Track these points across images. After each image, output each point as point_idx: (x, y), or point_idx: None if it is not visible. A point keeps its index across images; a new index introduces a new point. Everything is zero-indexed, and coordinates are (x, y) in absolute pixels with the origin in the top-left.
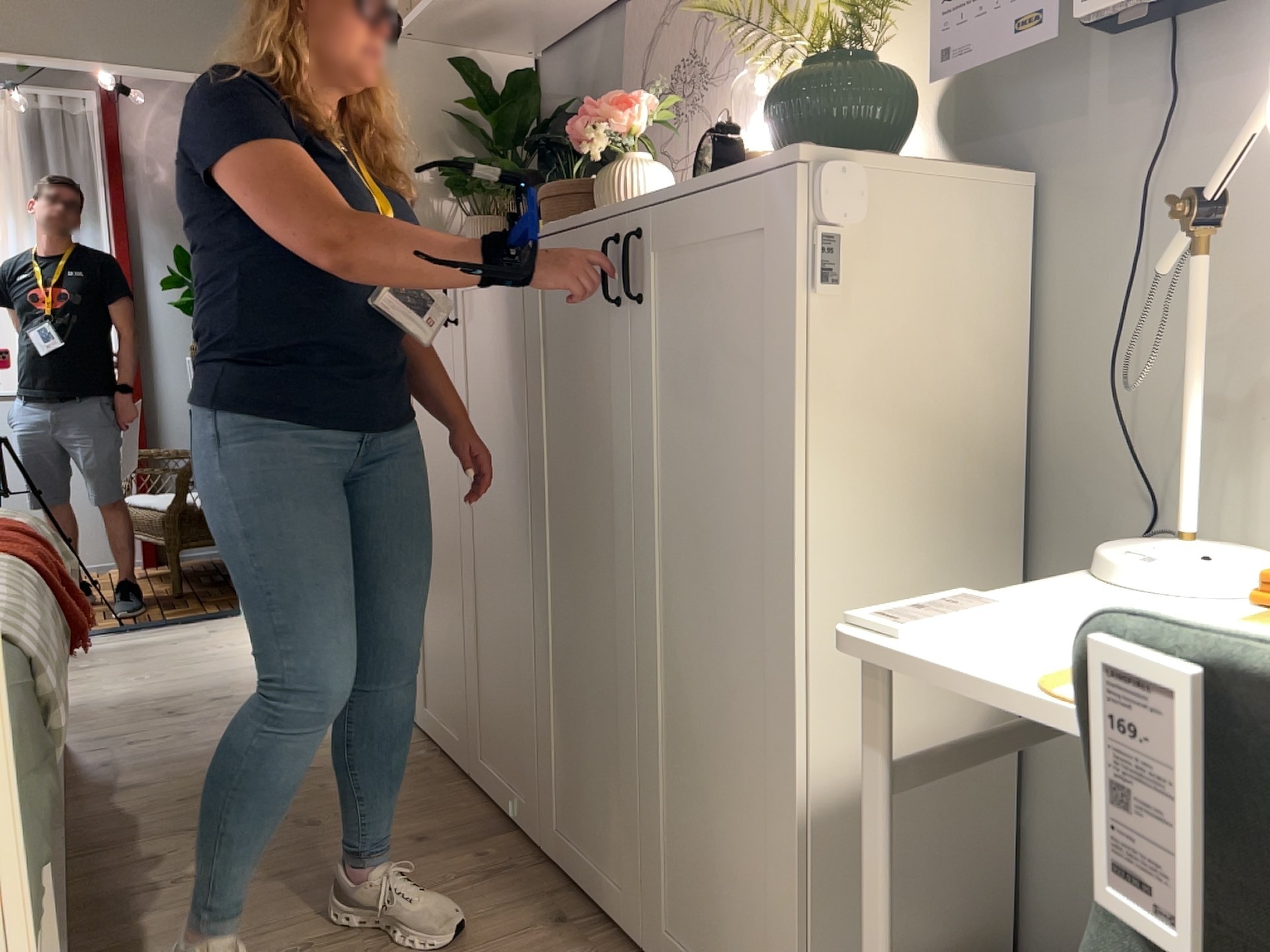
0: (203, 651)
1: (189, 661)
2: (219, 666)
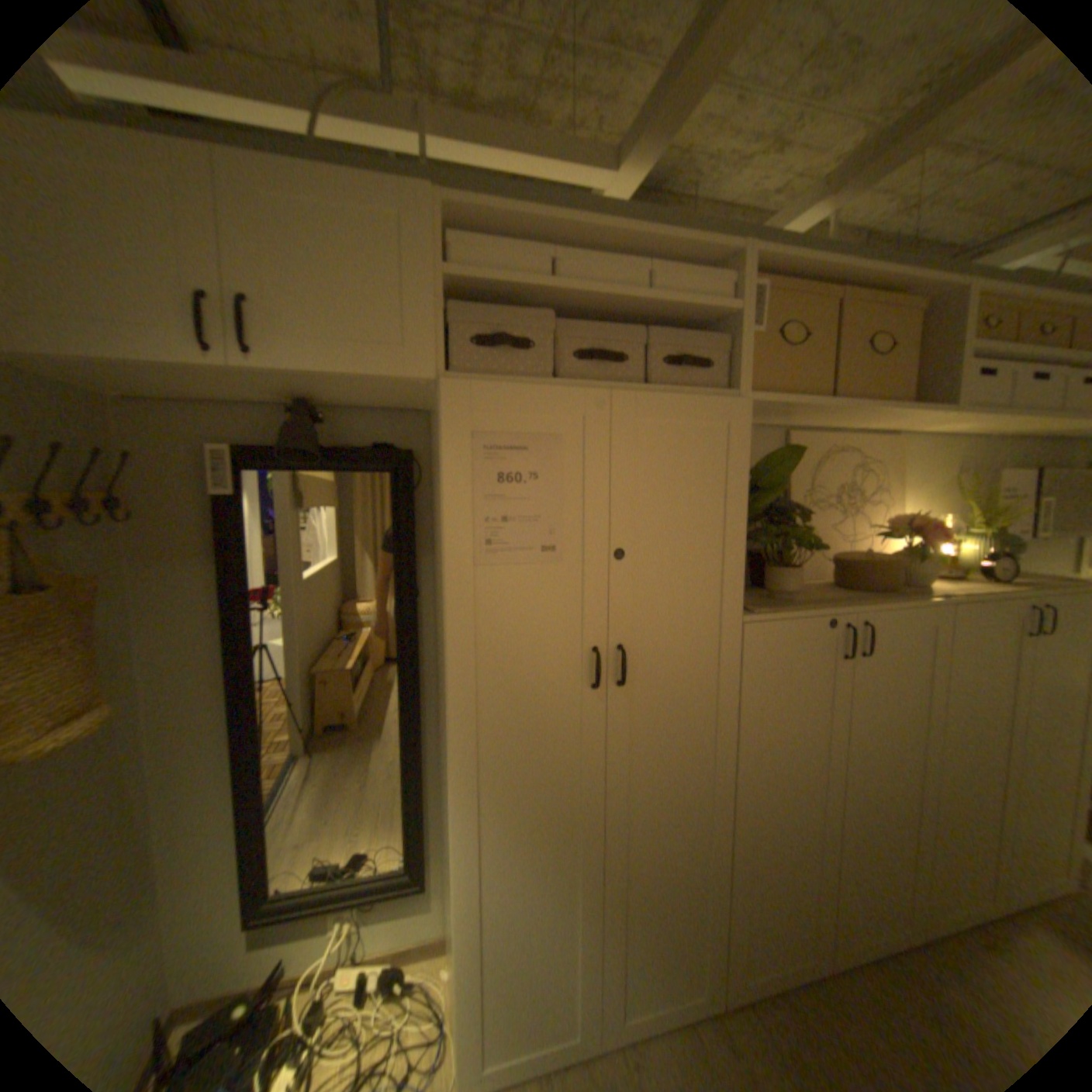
0: None
1: None
2: None
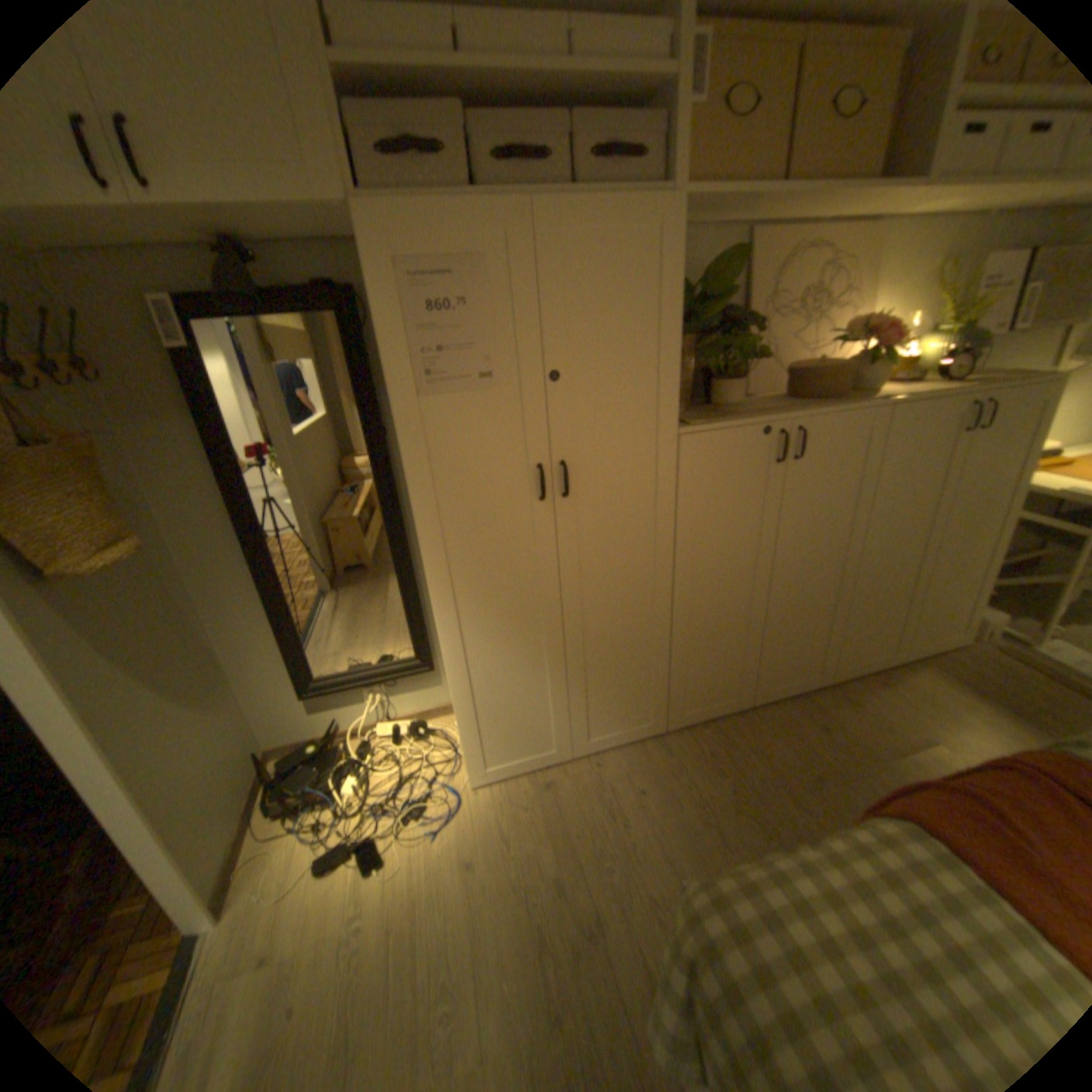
0: (363, 951)
1: (397, 962)
2: (442, 914)
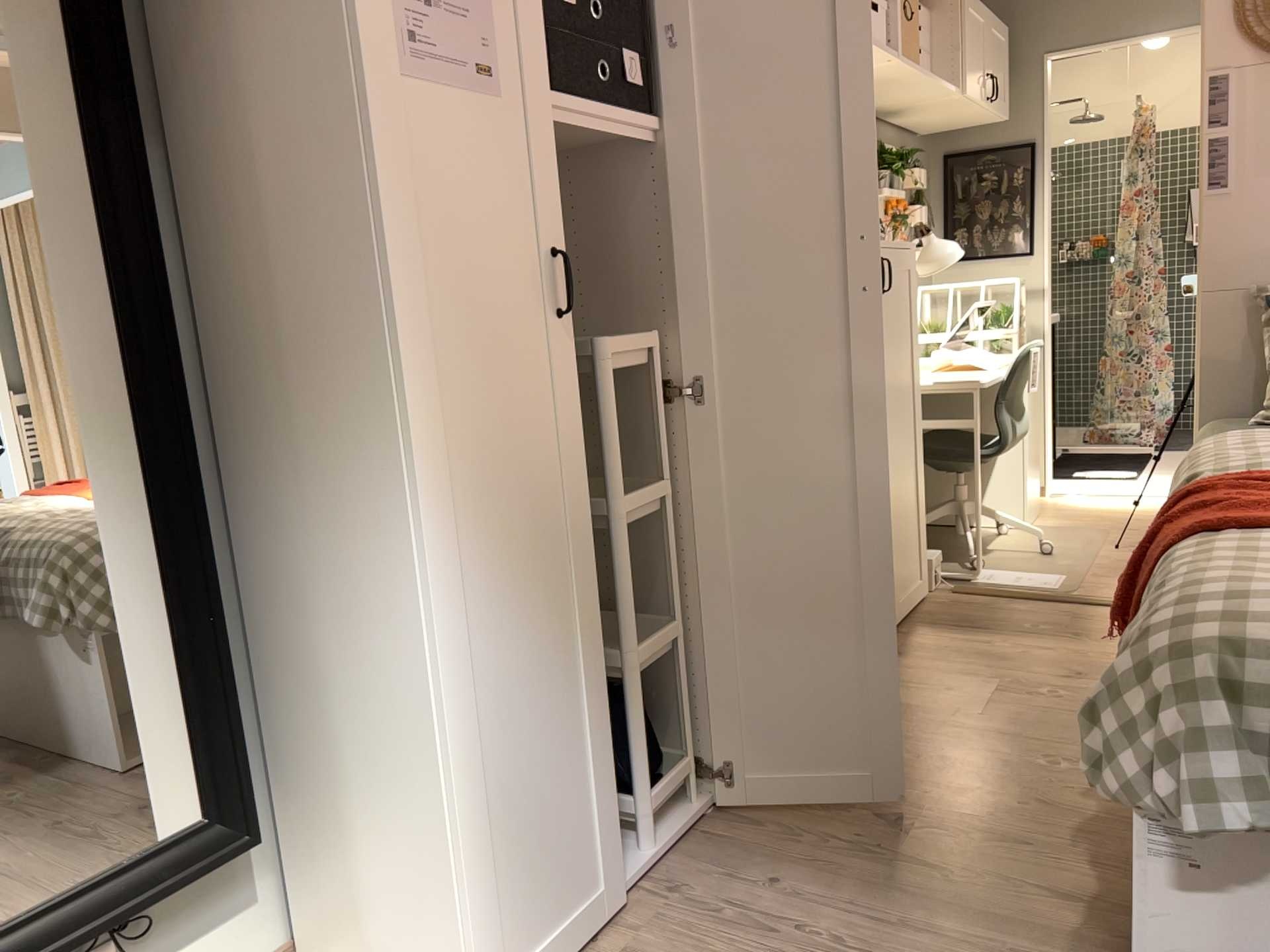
0: None
1: None
2: None
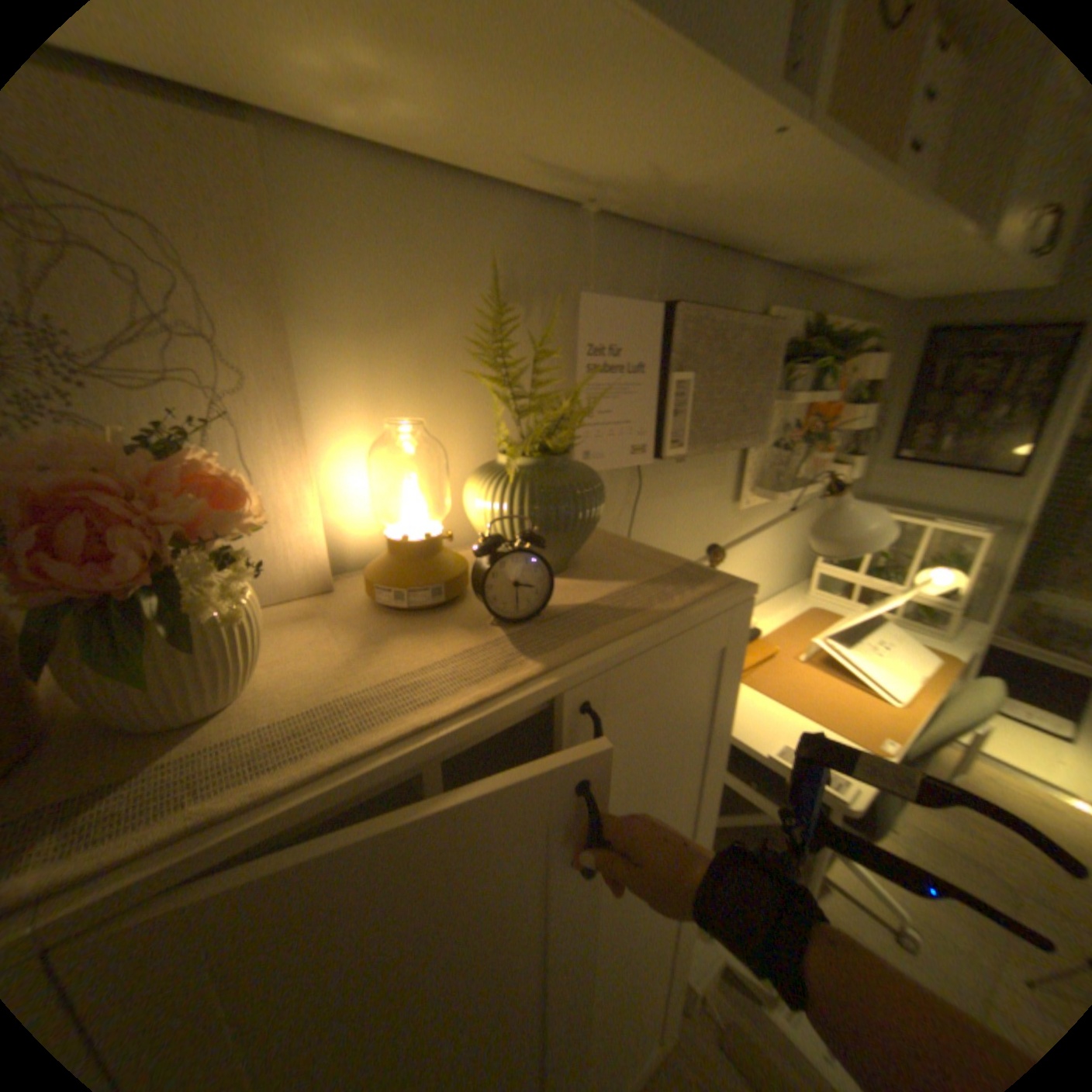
0: None
1: None
2: None
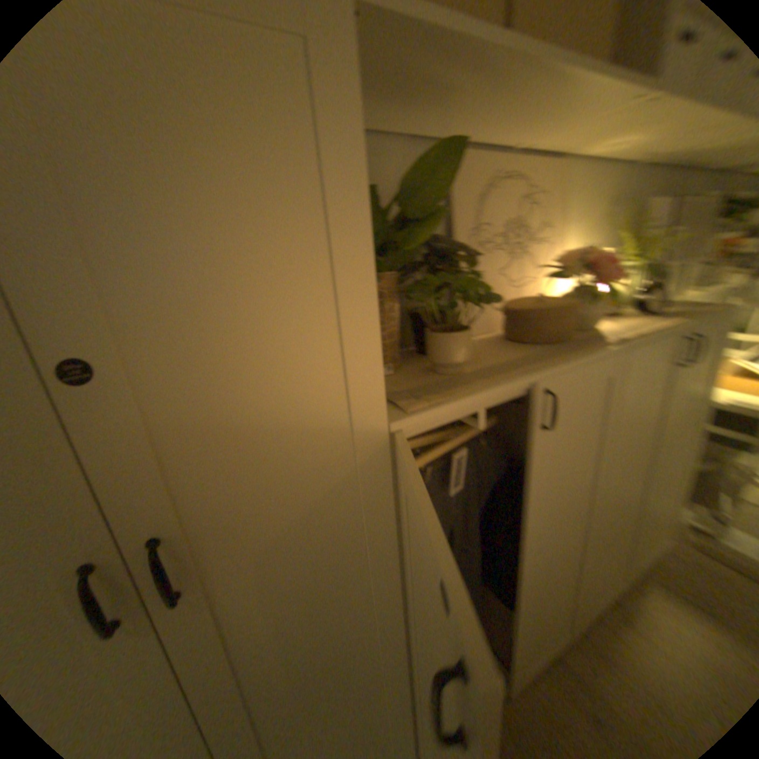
0: None
1: None
2: None
